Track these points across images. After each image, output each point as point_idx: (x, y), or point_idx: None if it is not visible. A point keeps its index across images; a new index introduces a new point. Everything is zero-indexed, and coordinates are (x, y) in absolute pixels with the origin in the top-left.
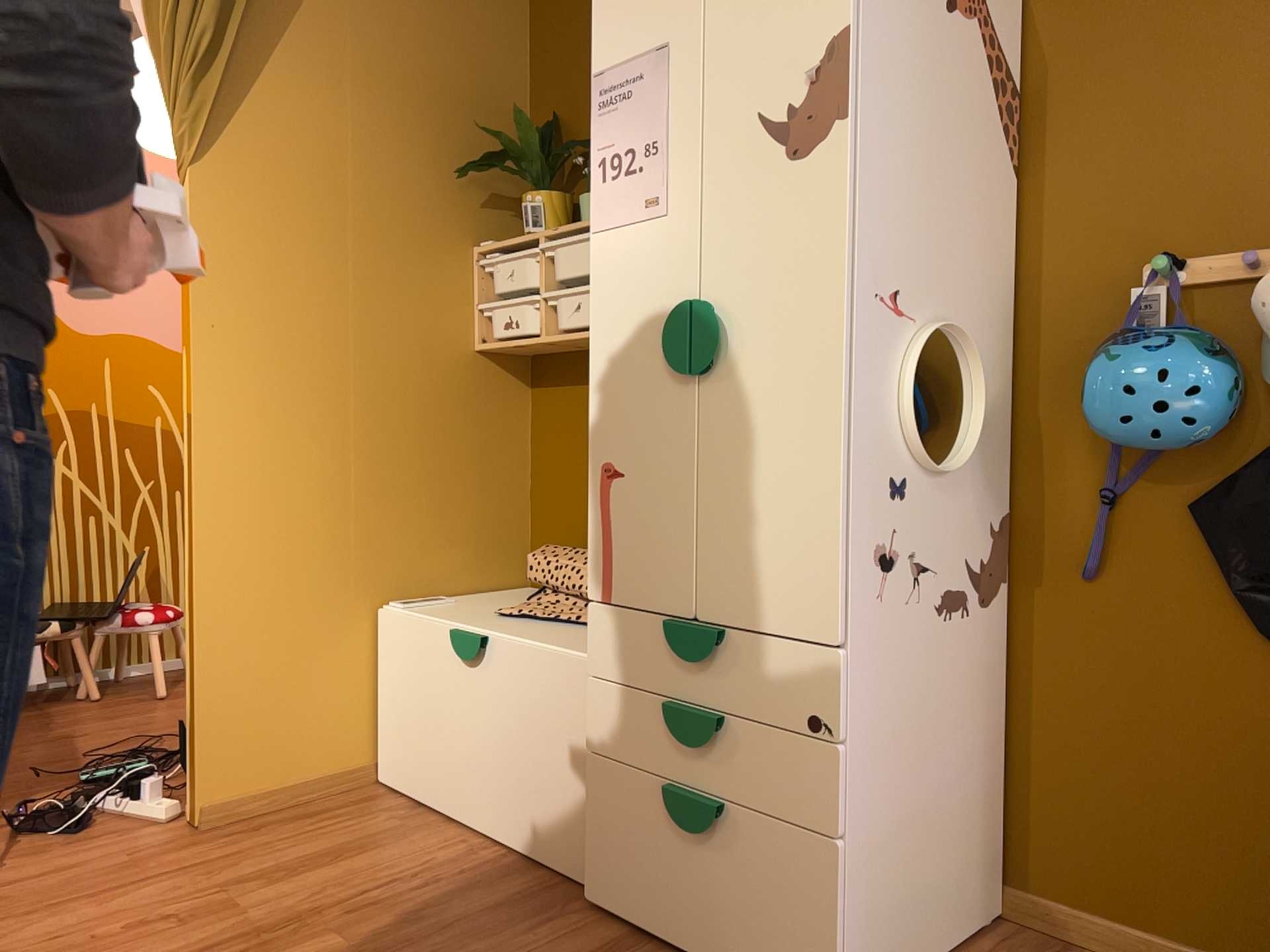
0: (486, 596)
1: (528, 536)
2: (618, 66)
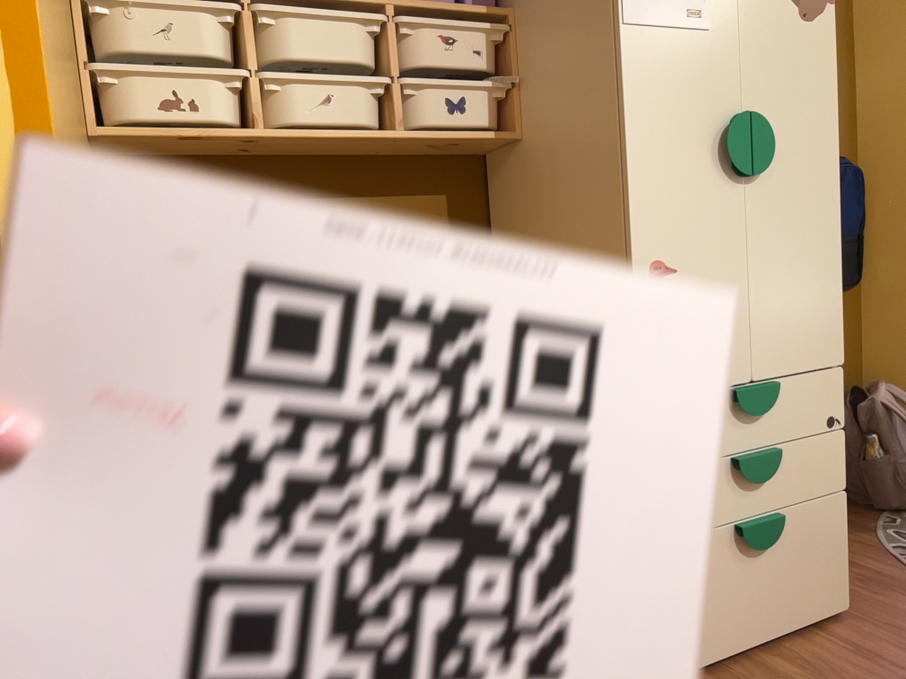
0: None
1: None
2: None
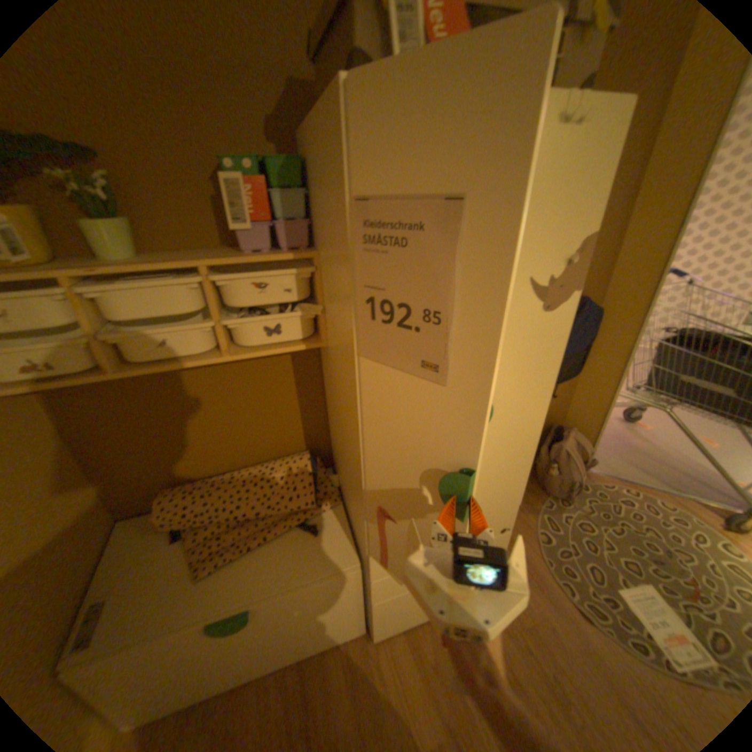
0: (113, 561)
1: (96, 494)
2: (395, 195)
